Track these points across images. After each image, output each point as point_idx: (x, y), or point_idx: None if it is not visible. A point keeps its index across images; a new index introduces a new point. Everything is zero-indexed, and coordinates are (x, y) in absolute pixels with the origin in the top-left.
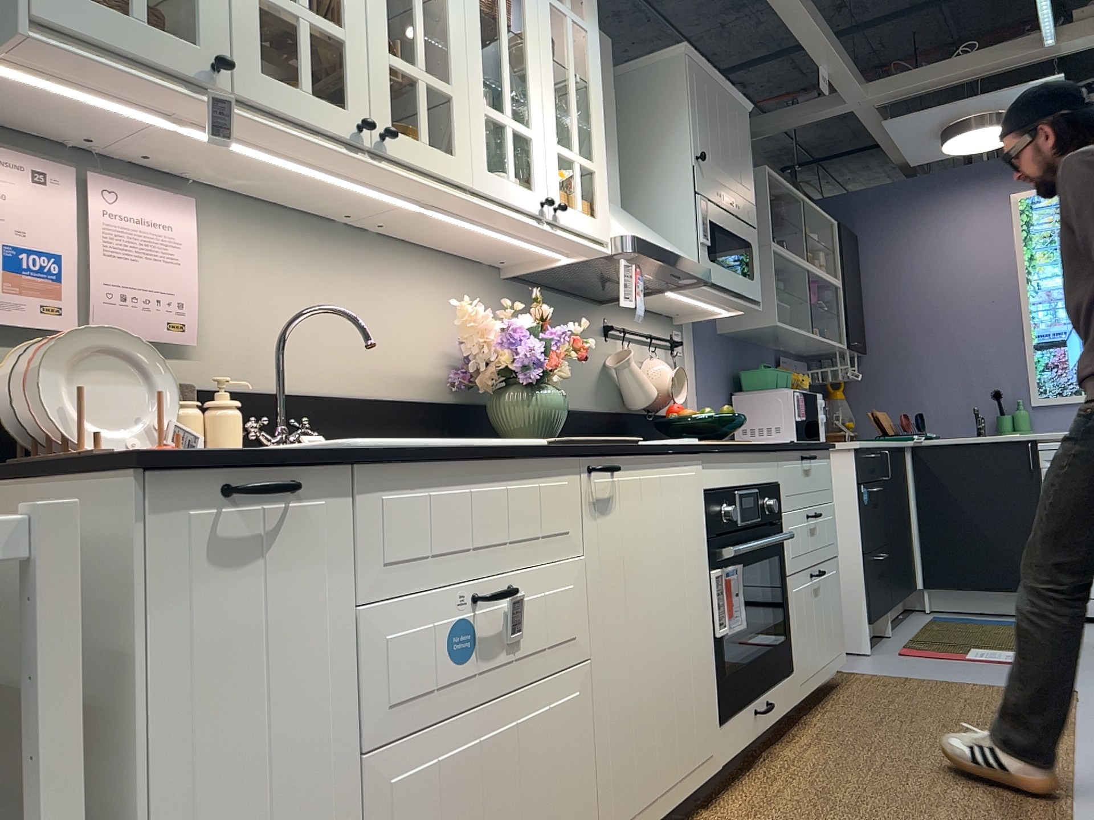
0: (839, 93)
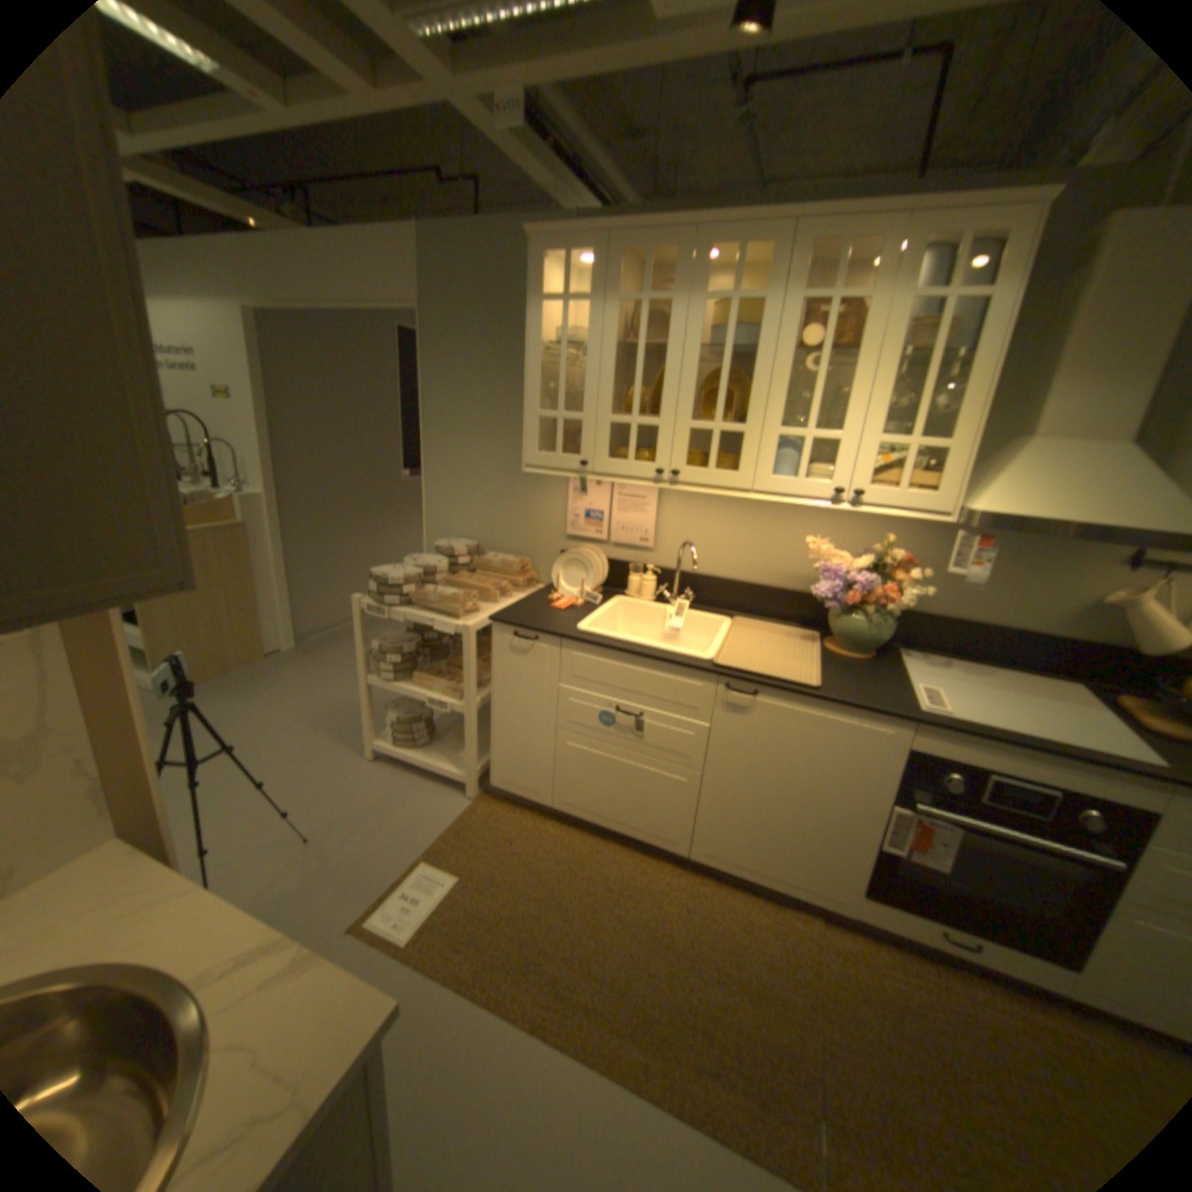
0: None
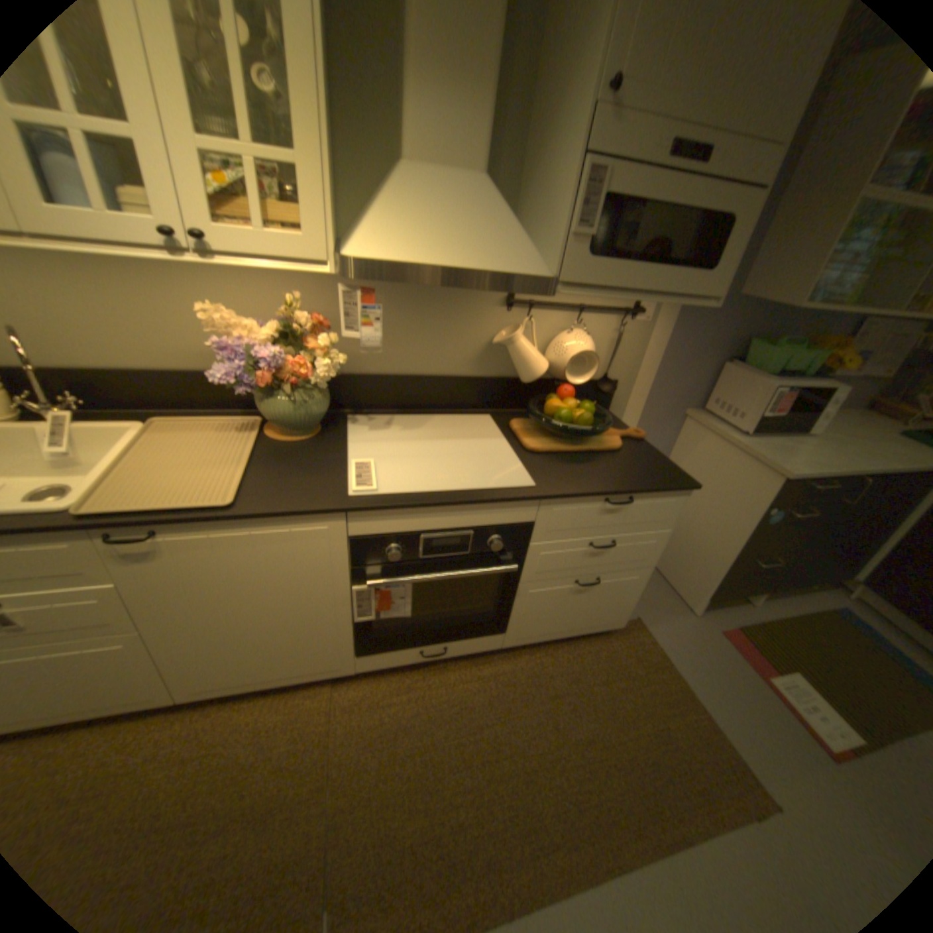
0: None
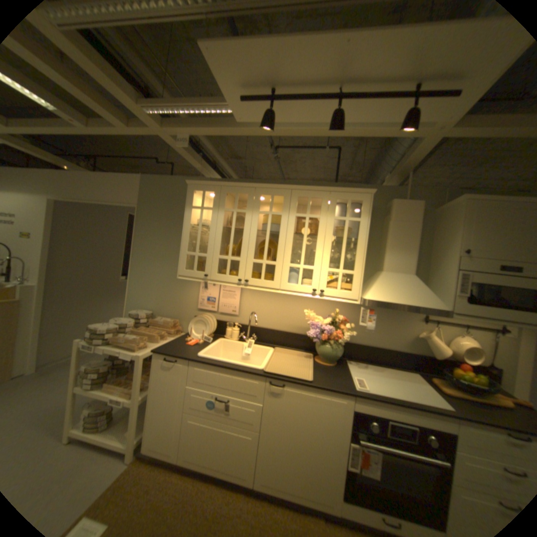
0: None
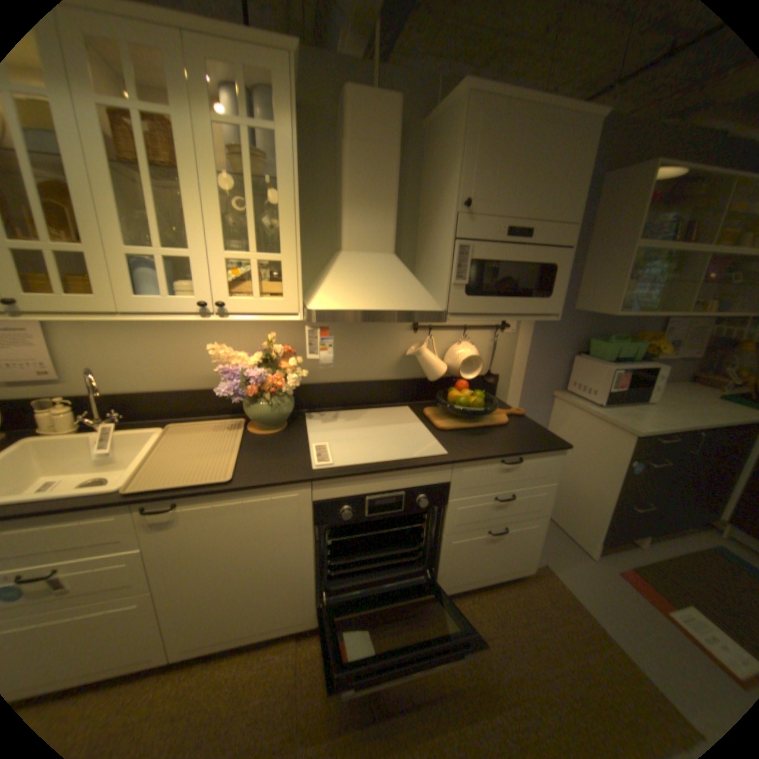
0: None
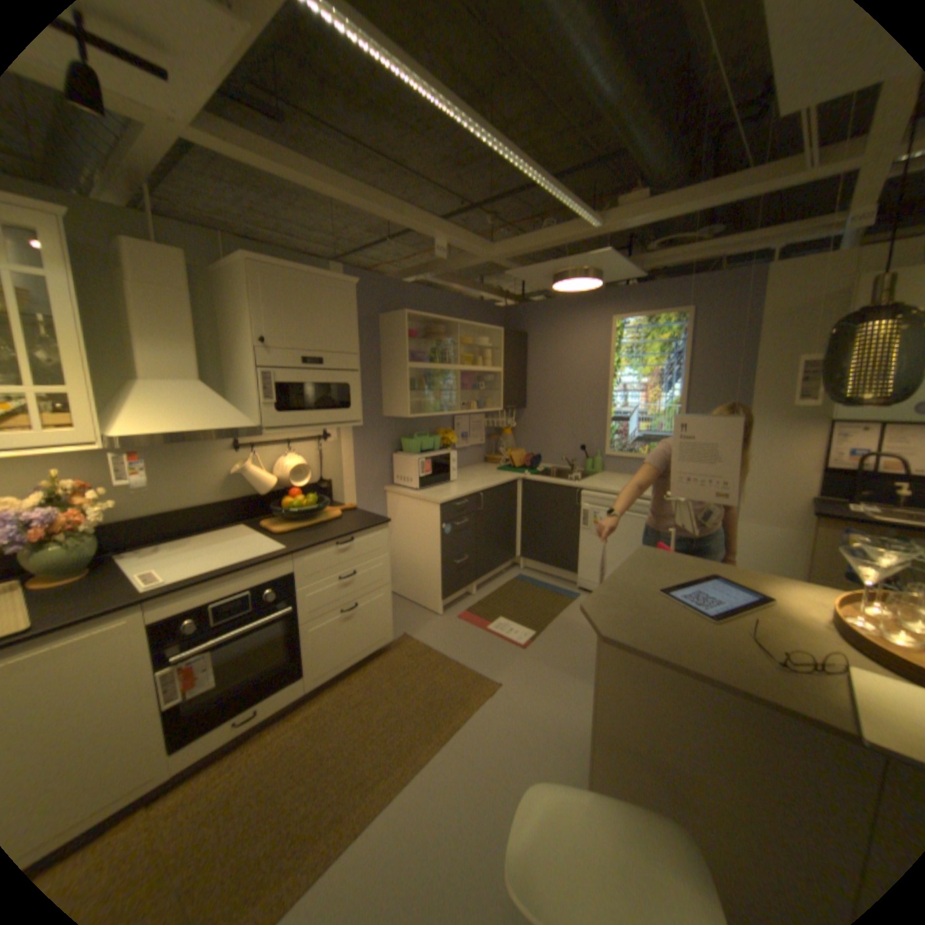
0: (467, 252)
